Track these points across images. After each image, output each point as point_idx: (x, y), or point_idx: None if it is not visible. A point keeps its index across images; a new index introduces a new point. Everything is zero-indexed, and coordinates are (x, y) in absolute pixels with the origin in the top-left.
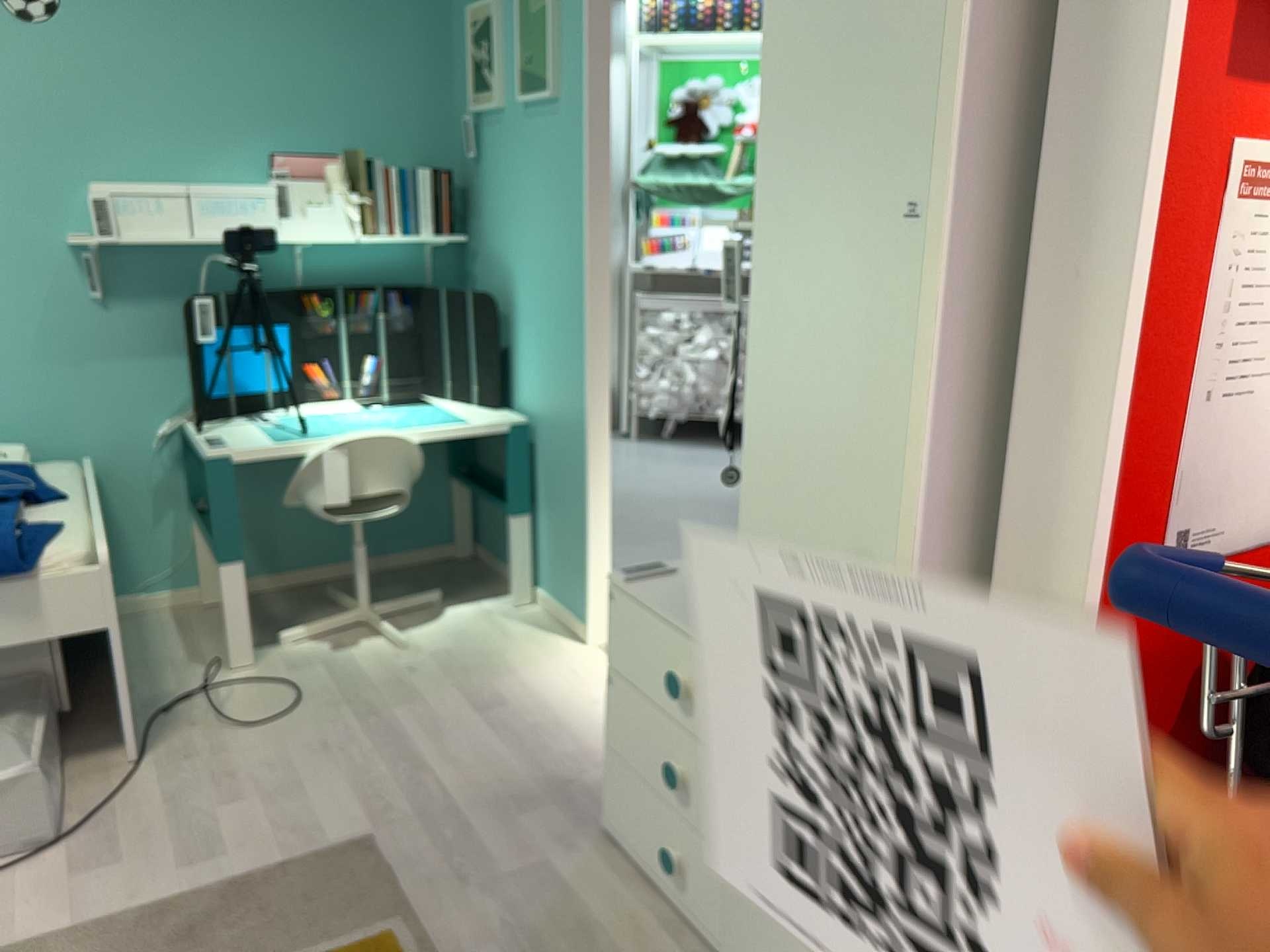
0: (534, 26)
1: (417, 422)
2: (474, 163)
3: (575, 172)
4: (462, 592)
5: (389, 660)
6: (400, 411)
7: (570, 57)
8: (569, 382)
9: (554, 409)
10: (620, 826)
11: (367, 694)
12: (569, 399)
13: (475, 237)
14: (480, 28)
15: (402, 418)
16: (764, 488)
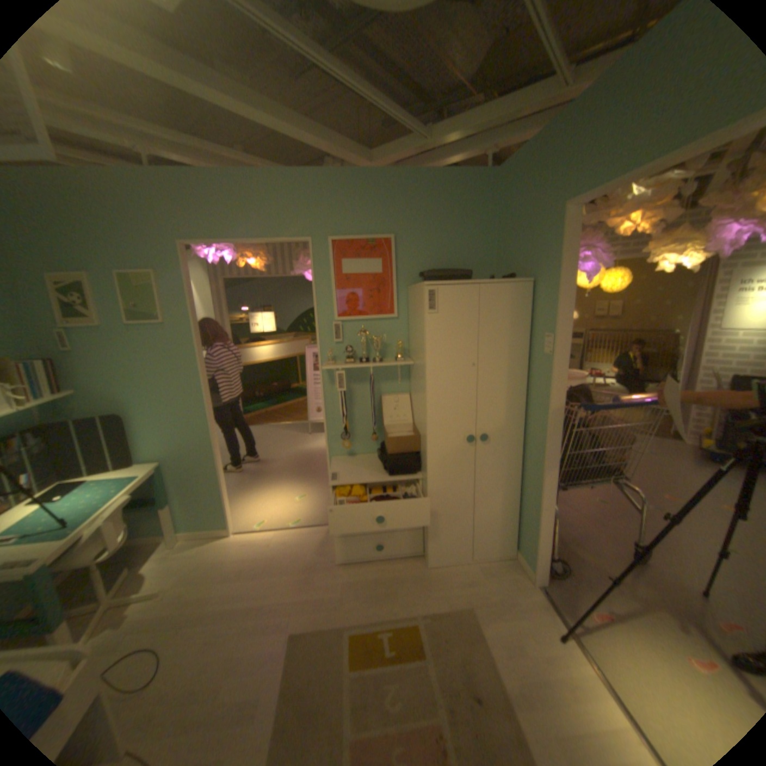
0: (138, 292)
1: (111, 490)
2: (61, 353)
3: (185, 354)
4: (129, 563)
5: (157, 605)
6: (75, 493)
7: (172, 307)
8: (192, 439)
9: (180, 453)
10: (346, 557)
11: (179, 619)
12: (194, 445)
13: (68, 390)
14: (66, 286)
15: (91, 494)
16: (434, 429)
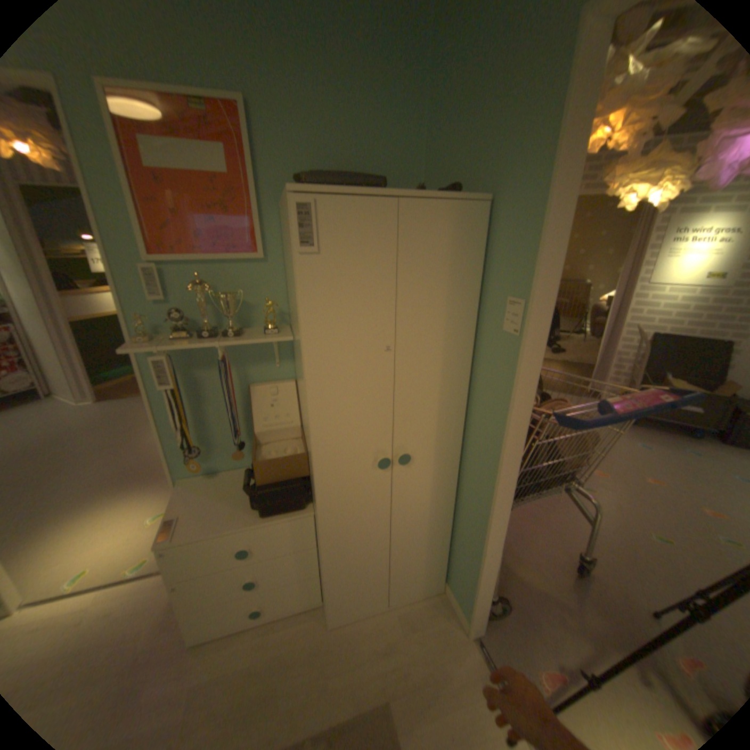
0: None
1: None
2: None
3: None
4: None
5: None
6: None
7: None
8: None
9: None
10: (204, 635)
11: None
12: None
13: None
14: None
15: None
16: (326, 456)
